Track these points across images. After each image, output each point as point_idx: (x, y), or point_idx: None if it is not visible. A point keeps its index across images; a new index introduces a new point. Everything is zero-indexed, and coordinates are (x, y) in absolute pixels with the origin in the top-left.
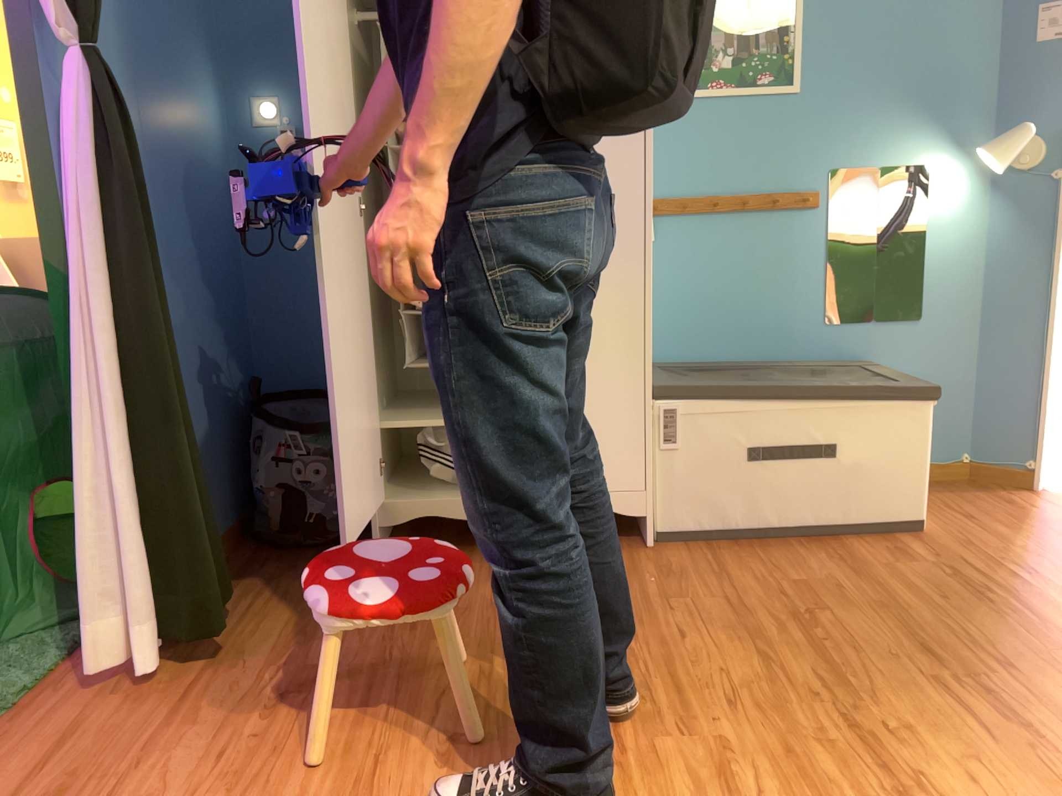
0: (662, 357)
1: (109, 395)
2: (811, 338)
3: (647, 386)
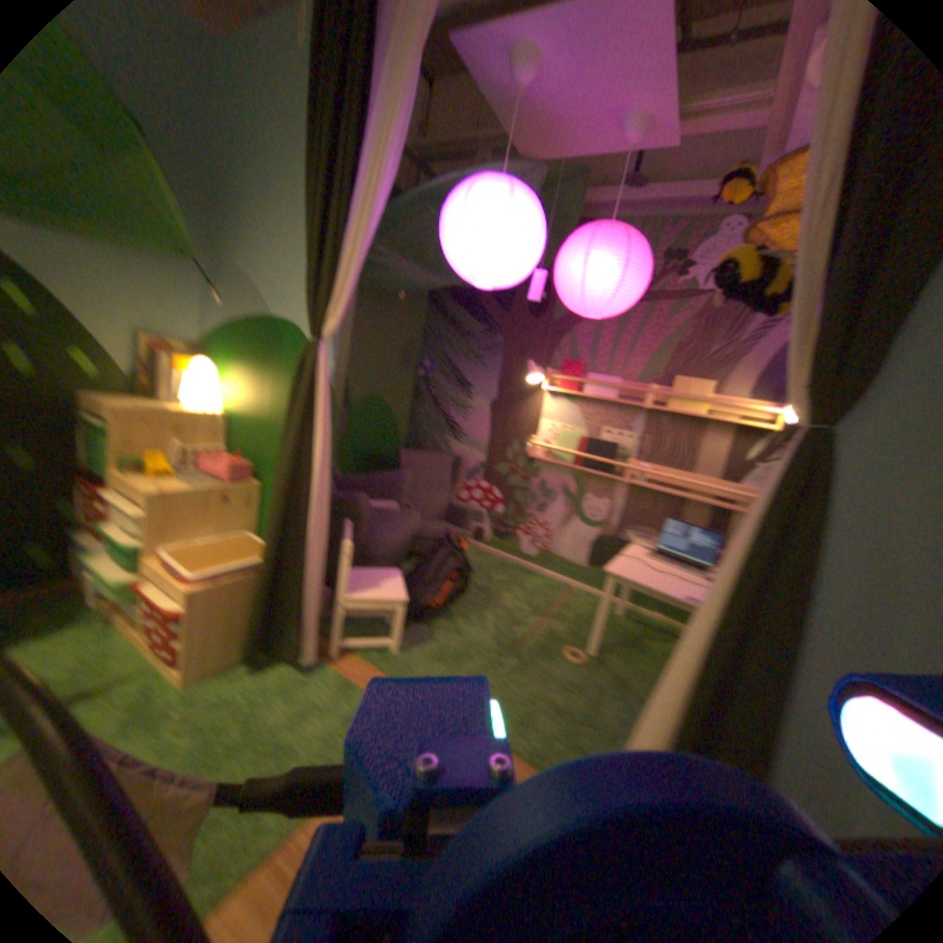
0: None
1: (687, 706)
2: None
3: None
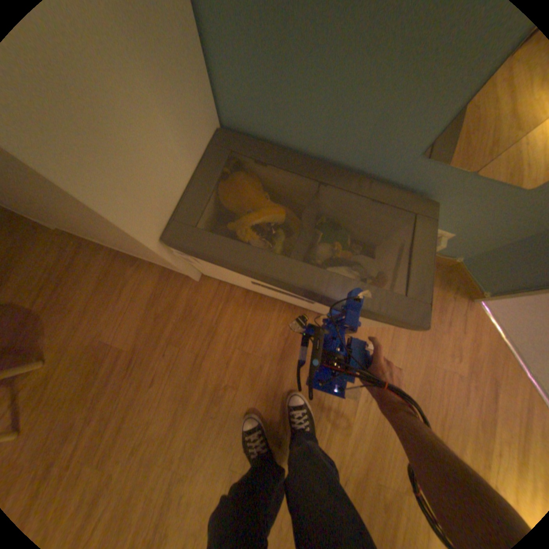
0: (252, 126)
1: None
2: (402, 161)
3: (164, 234)
